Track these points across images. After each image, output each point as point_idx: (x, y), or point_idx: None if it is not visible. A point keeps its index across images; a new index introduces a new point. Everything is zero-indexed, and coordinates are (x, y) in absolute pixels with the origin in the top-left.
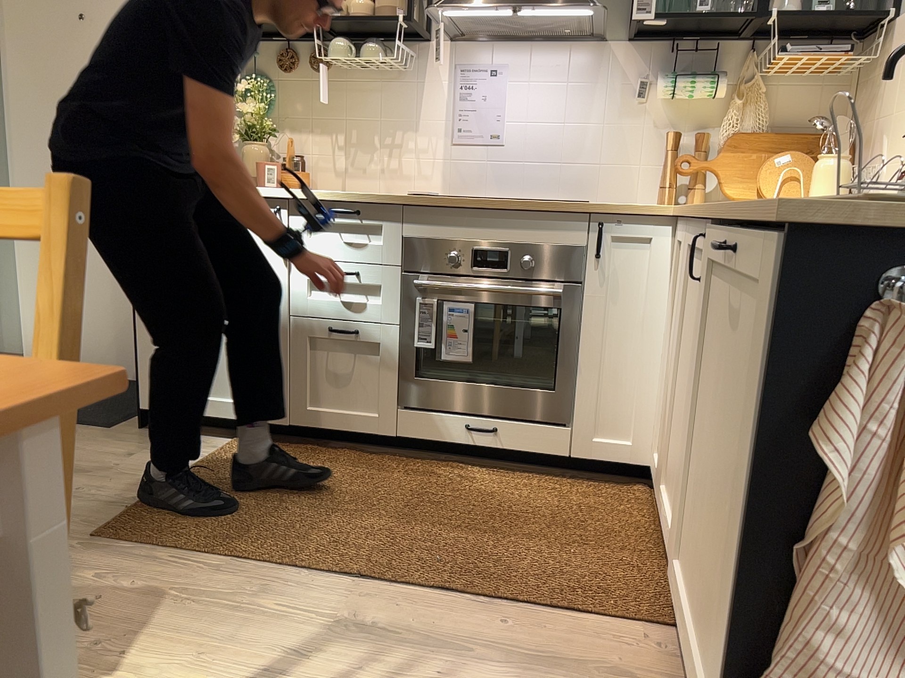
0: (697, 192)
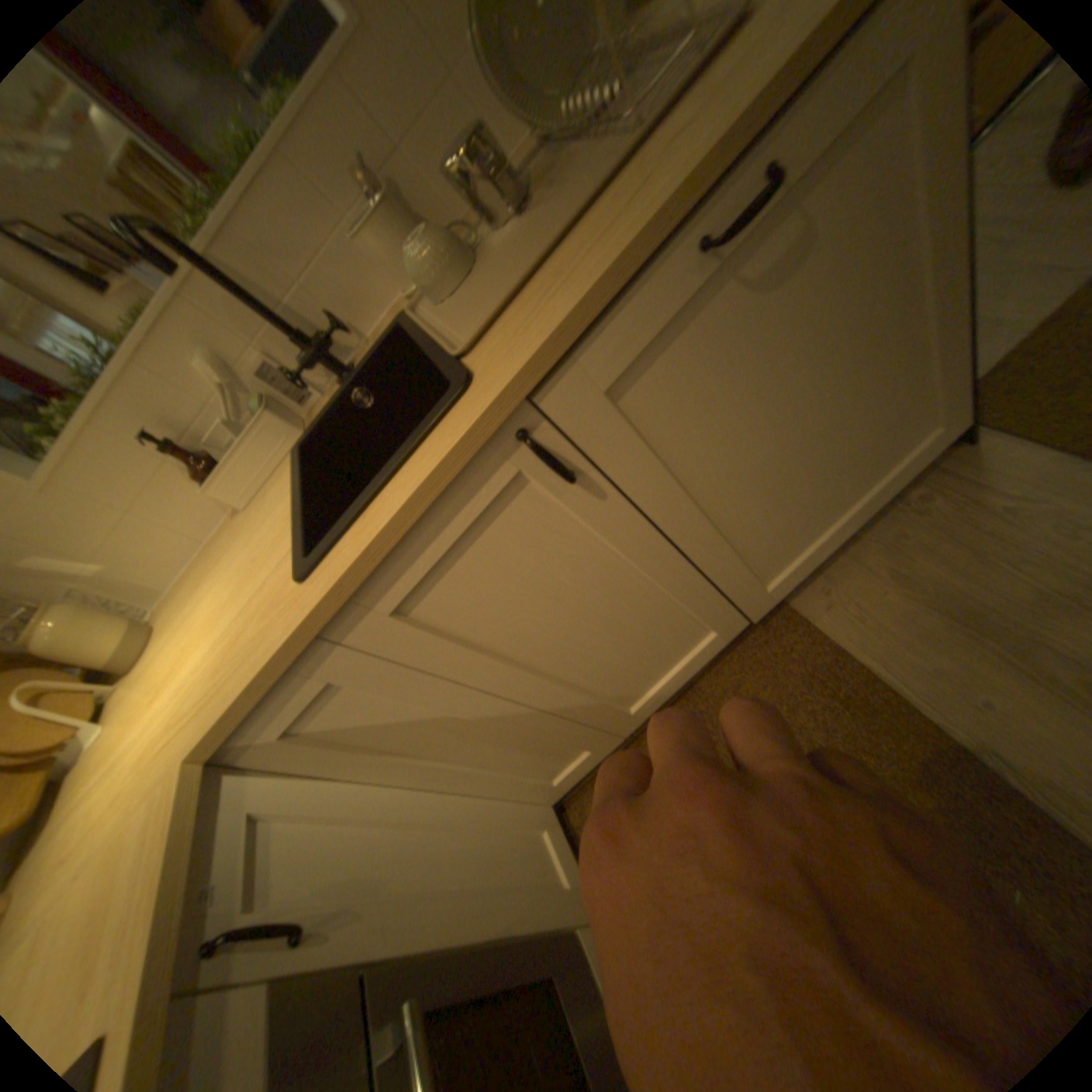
0: None
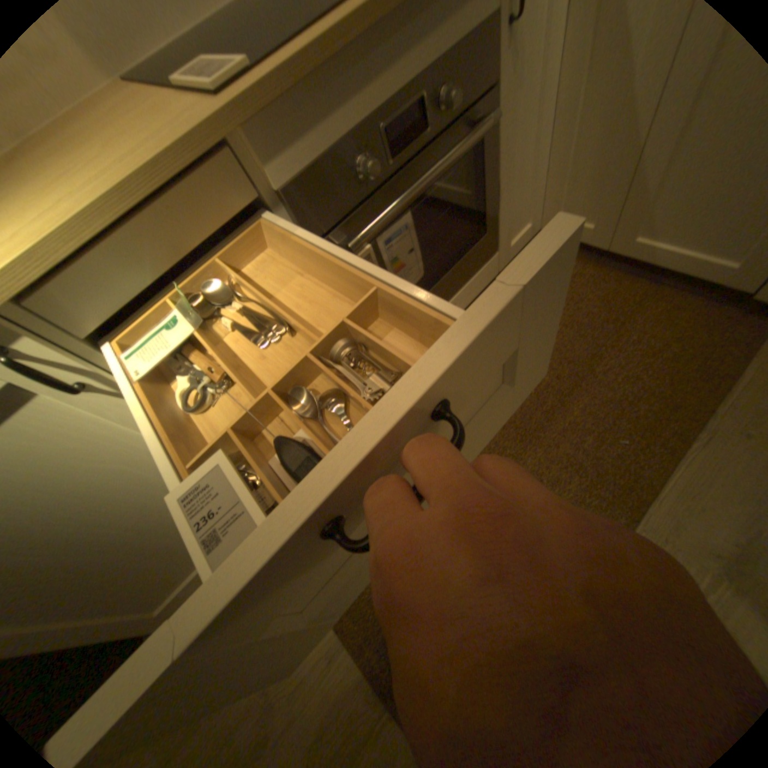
0: None
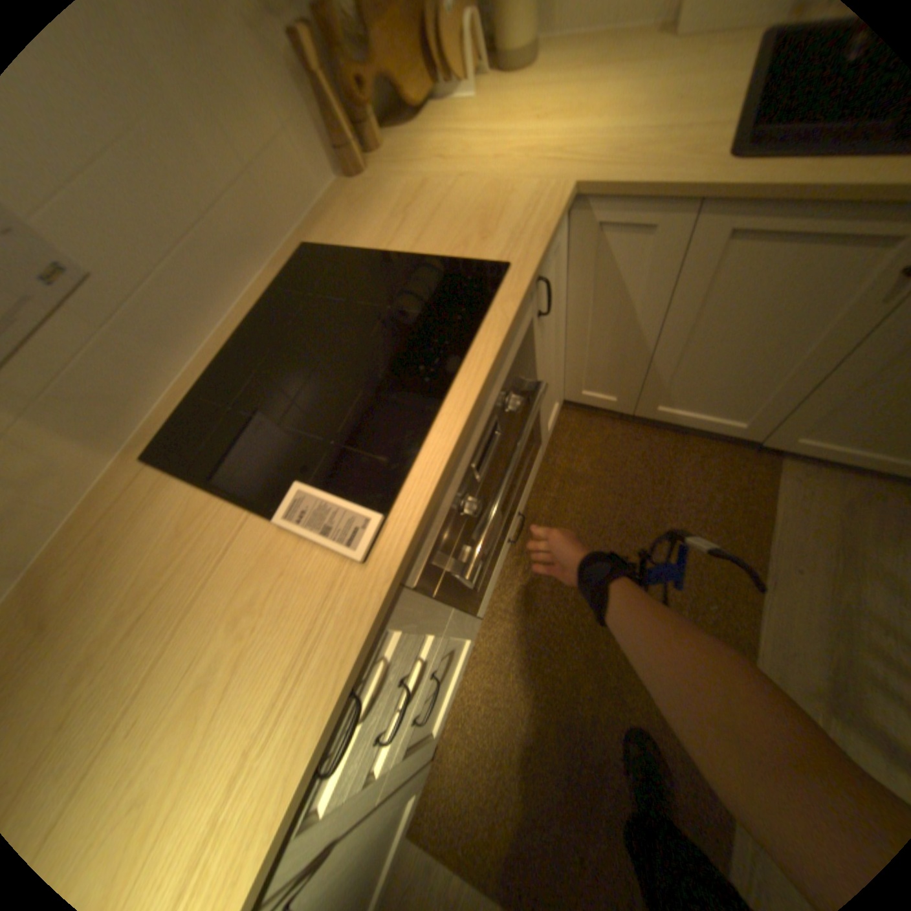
0: (366, 112)
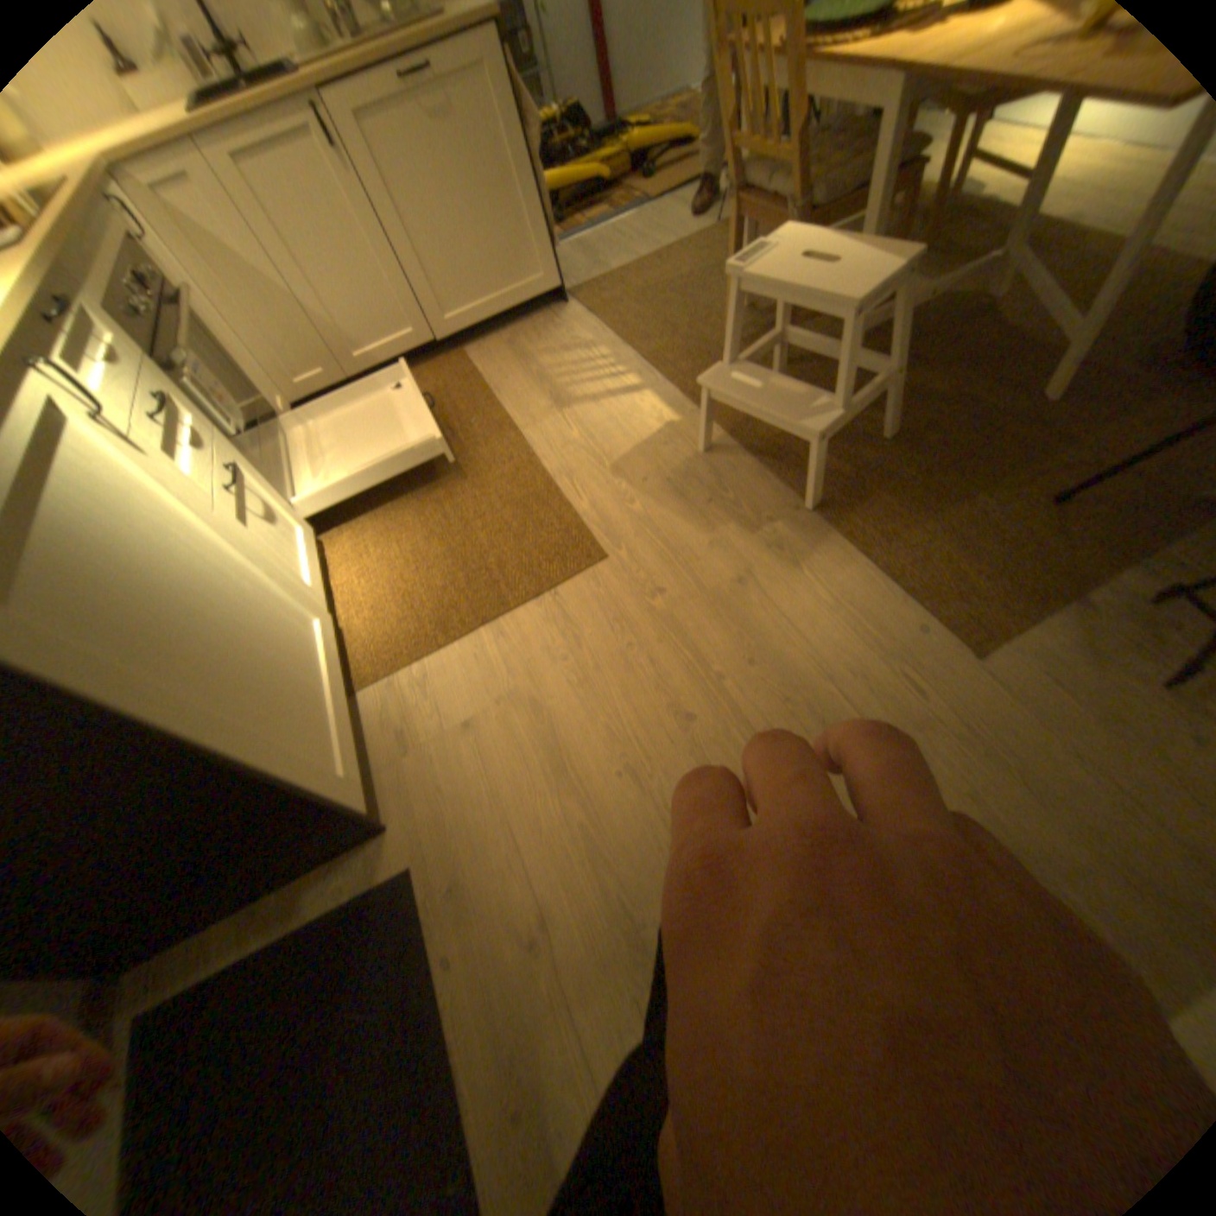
0: None
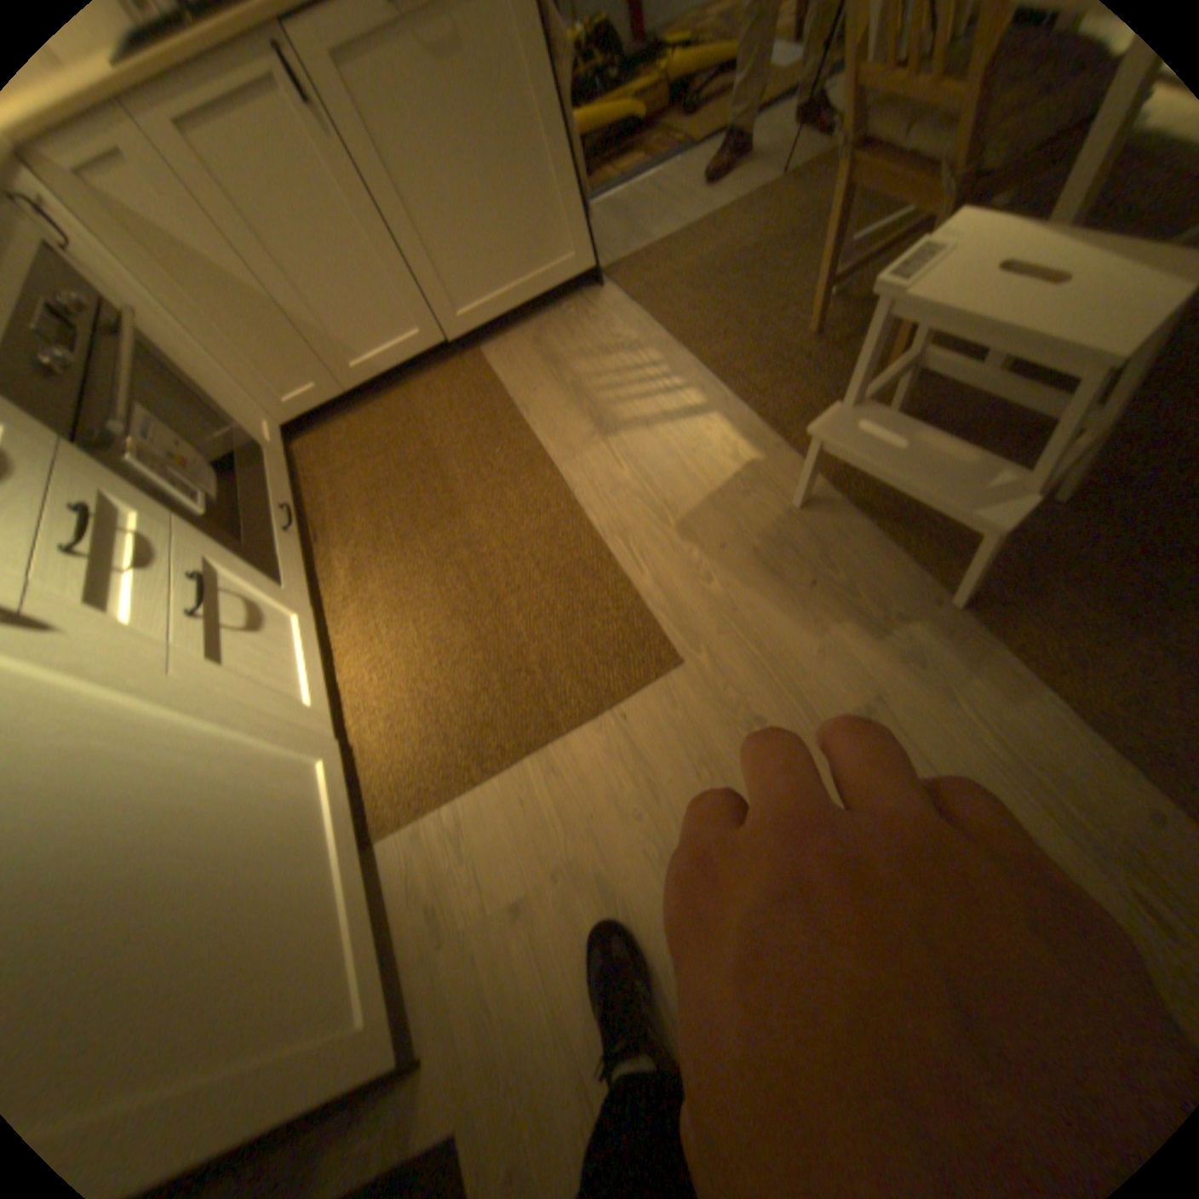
0: None
